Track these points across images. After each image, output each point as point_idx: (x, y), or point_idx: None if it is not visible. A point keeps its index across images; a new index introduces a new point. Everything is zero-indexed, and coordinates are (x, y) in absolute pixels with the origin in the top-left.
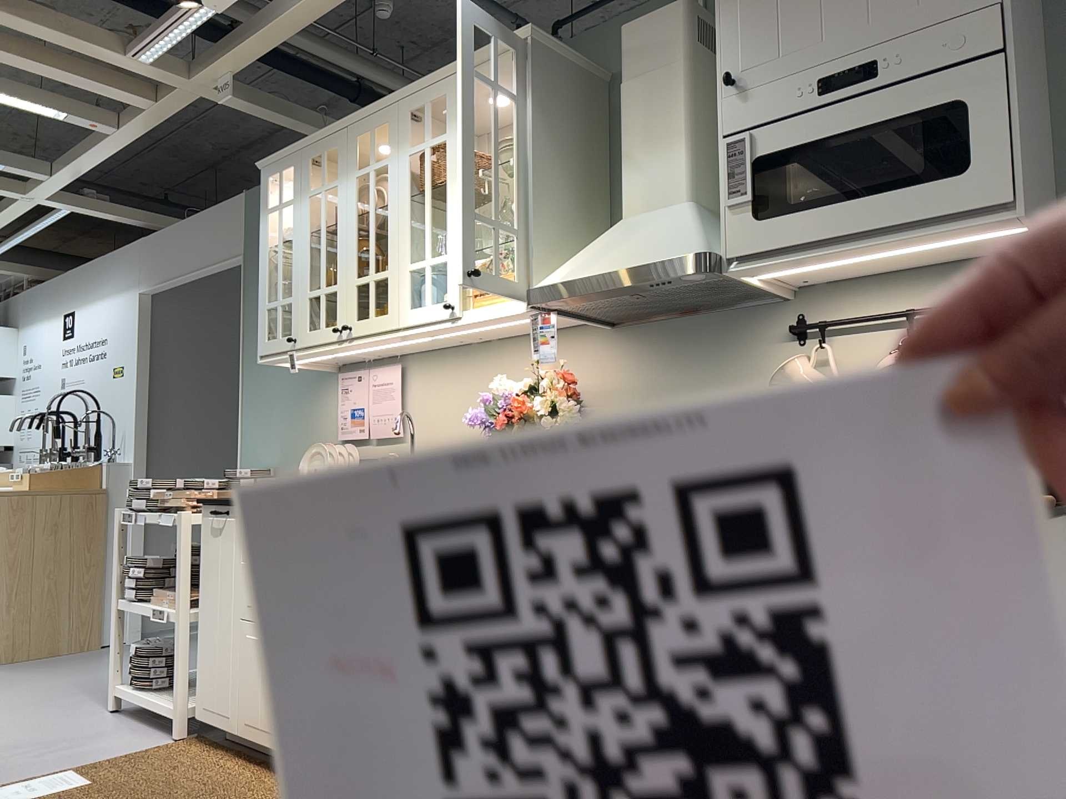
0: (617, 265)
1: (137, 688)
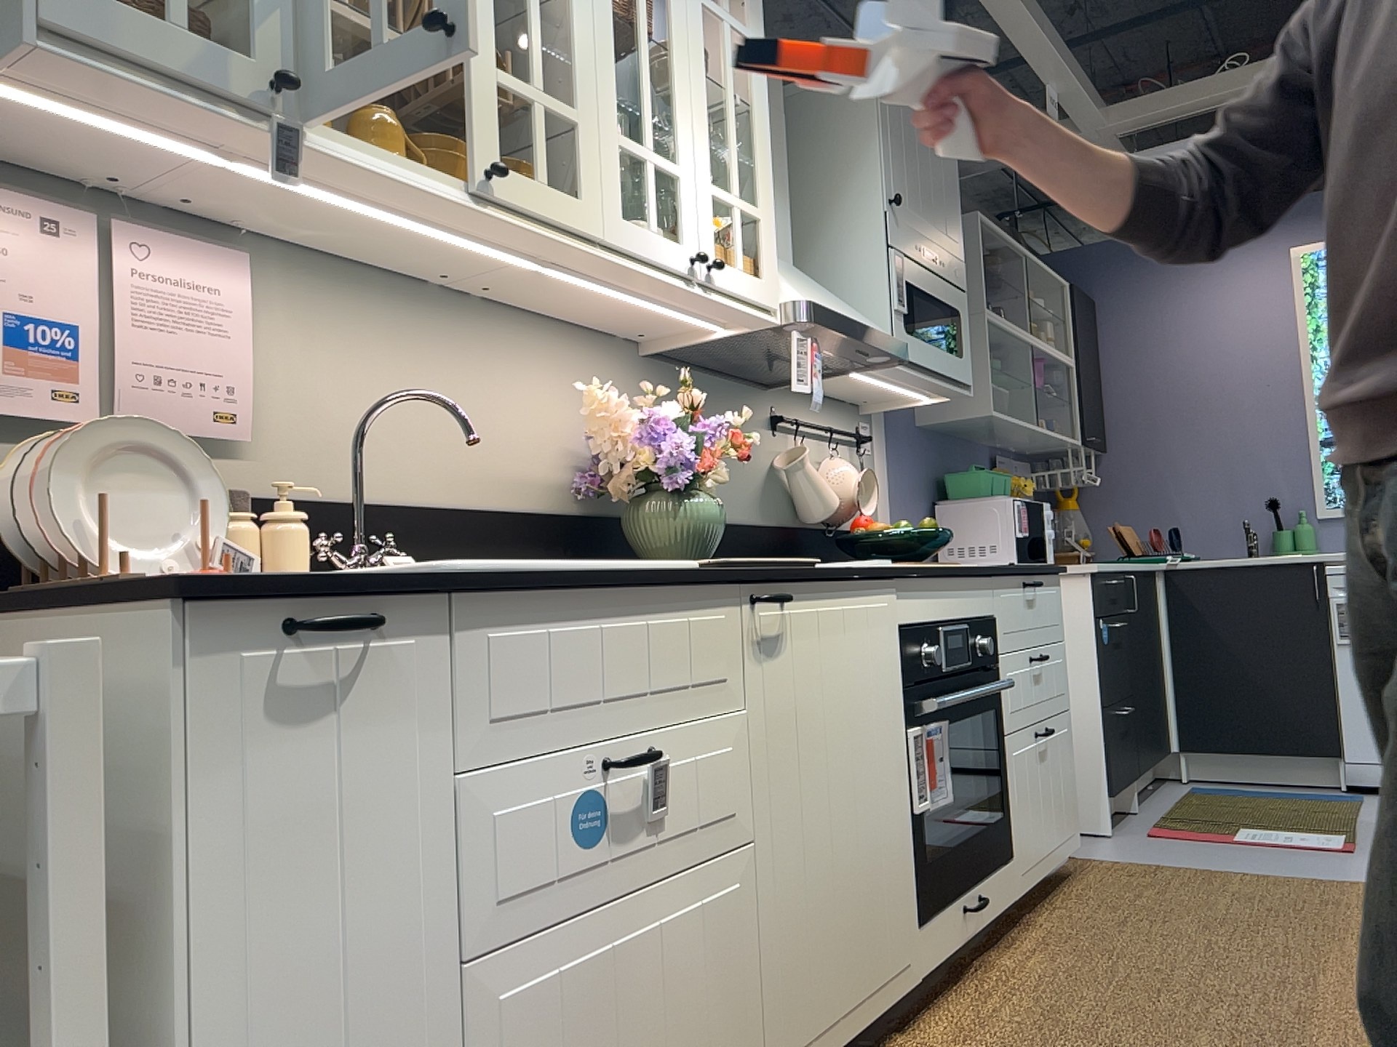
0: (858, 320)
1: None
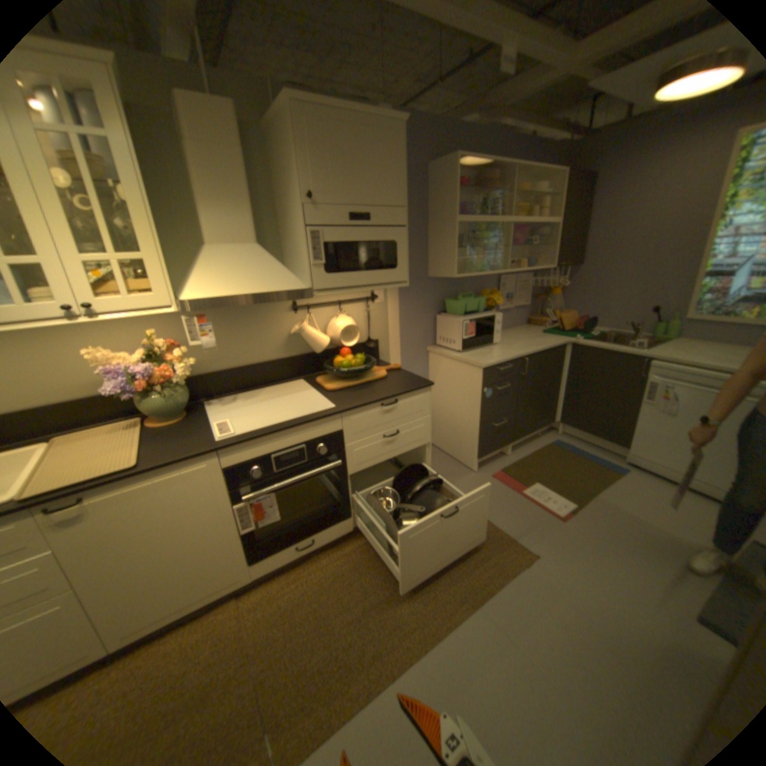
0: (255, 289)
1: None
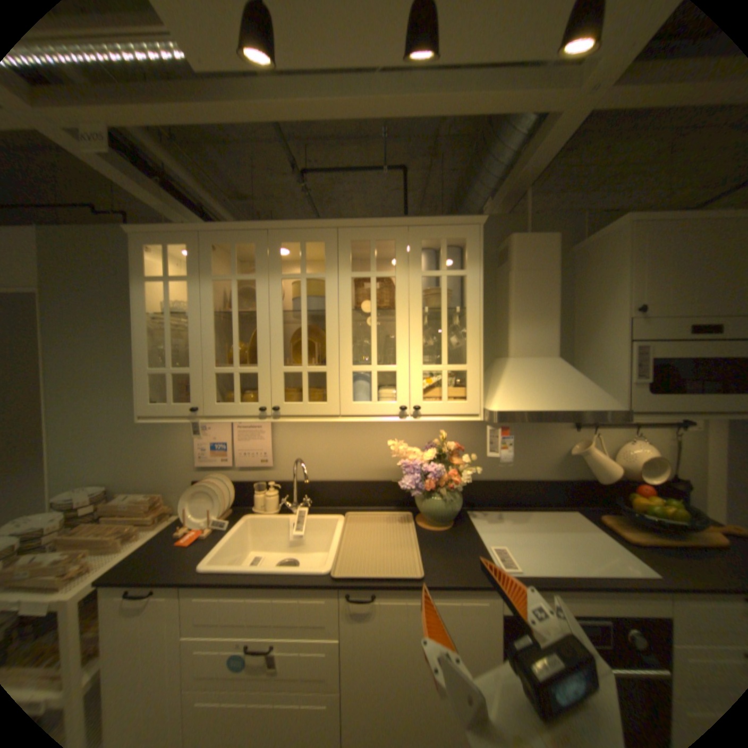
0: (564, 406)
1: None
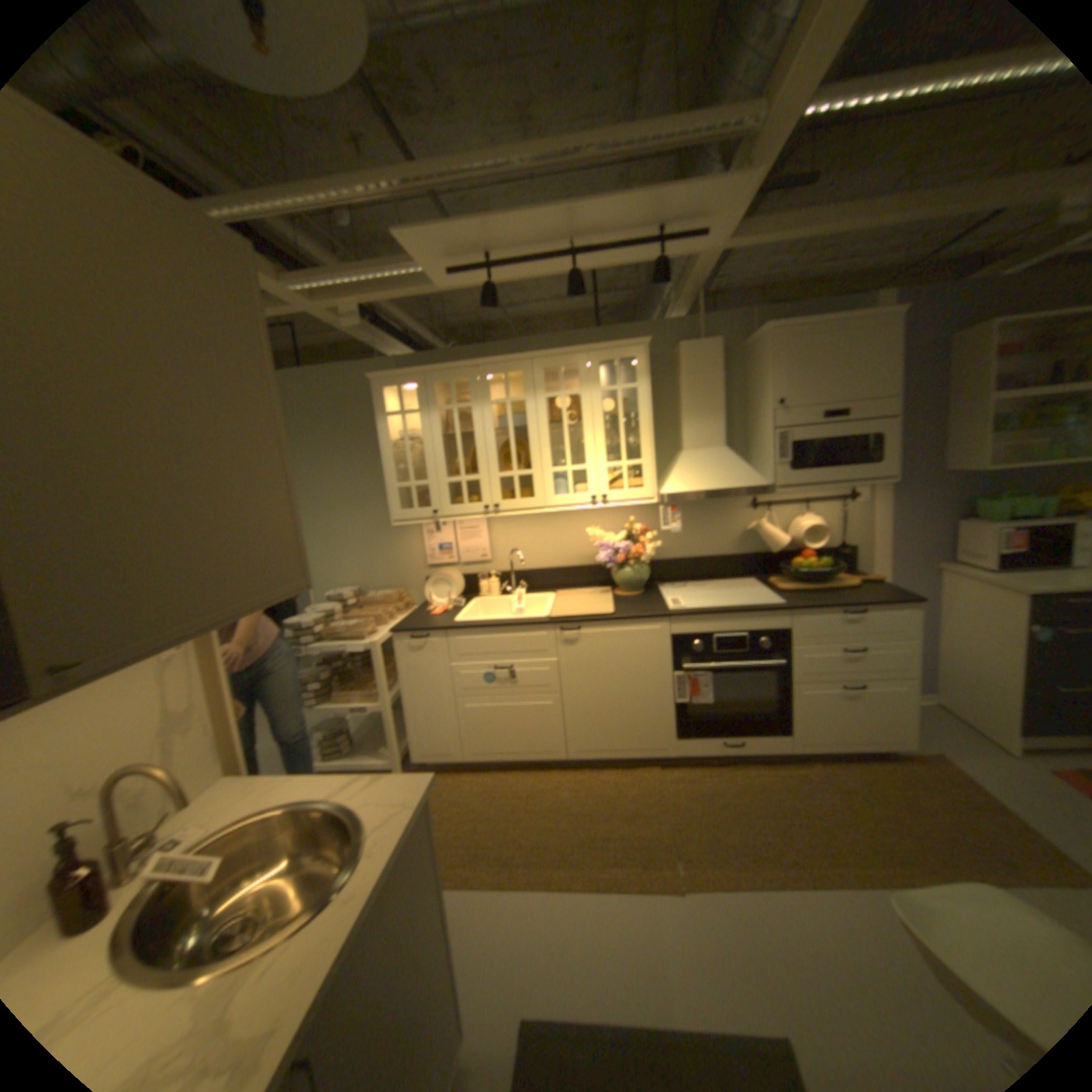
0: (720, 486)
1: (328, 761)
